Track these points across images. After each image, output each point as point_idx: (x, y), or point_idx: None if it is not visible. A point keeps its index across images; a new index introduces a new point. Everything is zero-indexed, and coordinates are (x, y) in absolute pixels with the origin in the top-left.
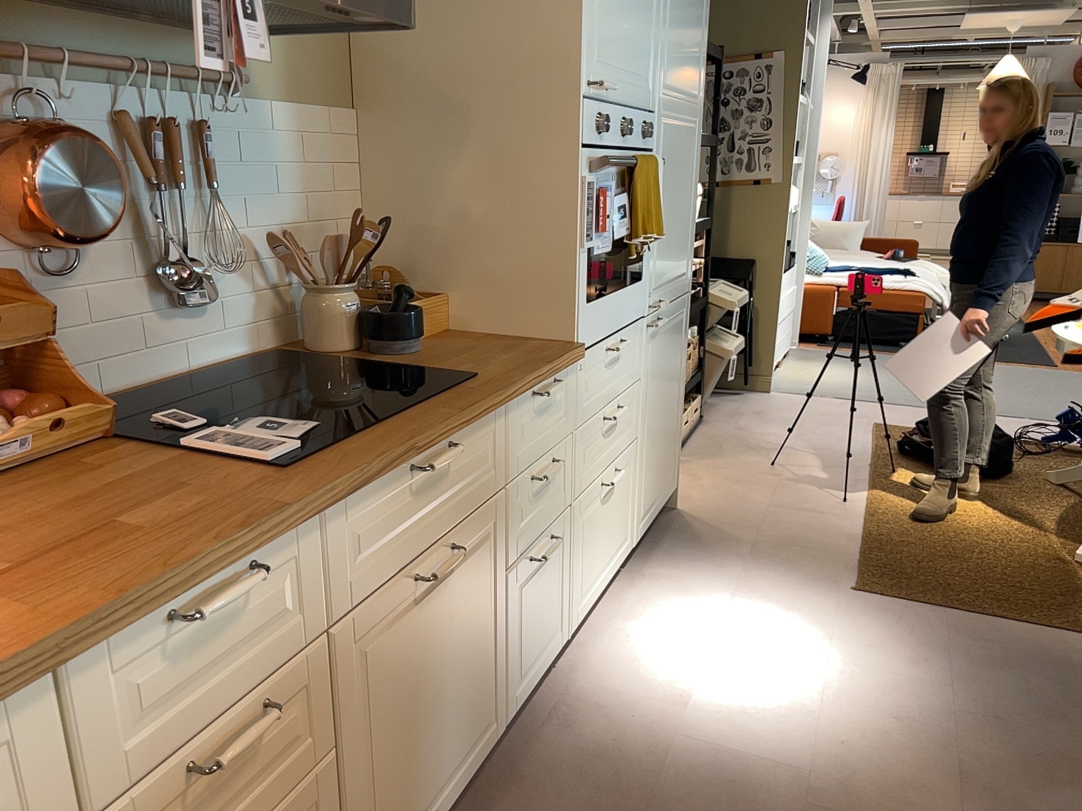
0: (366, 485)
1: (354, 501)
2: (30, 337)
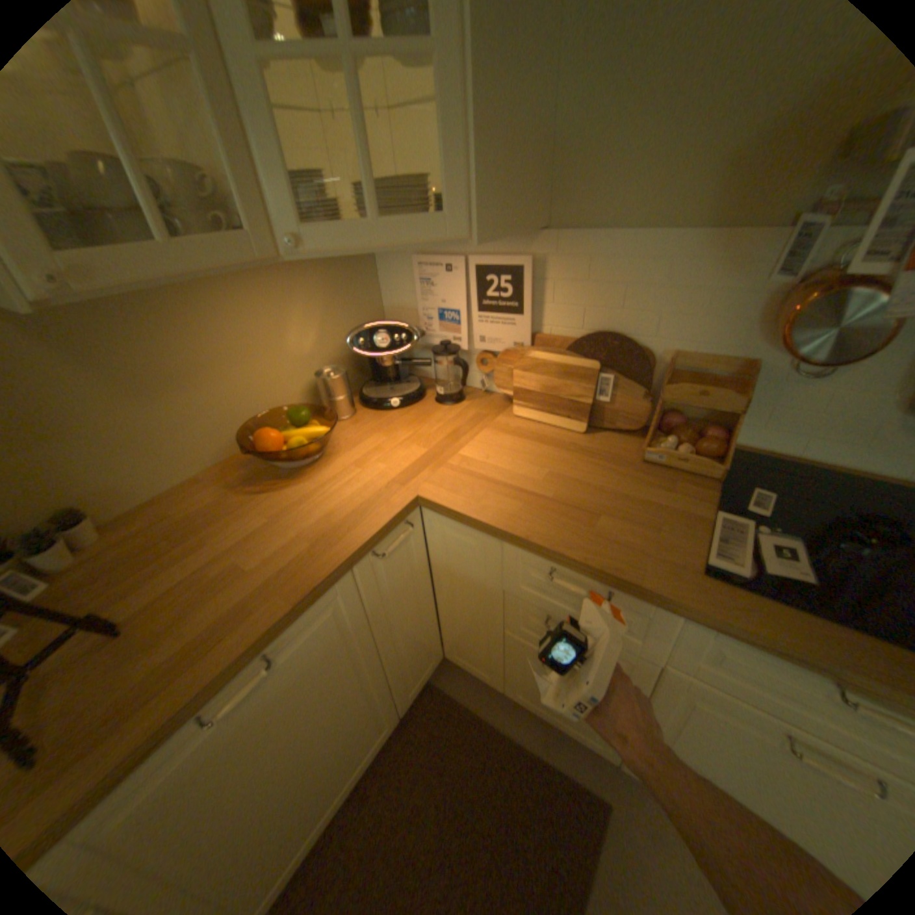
0: (752, 643)
1: (742, 642)
2: (731, 408)
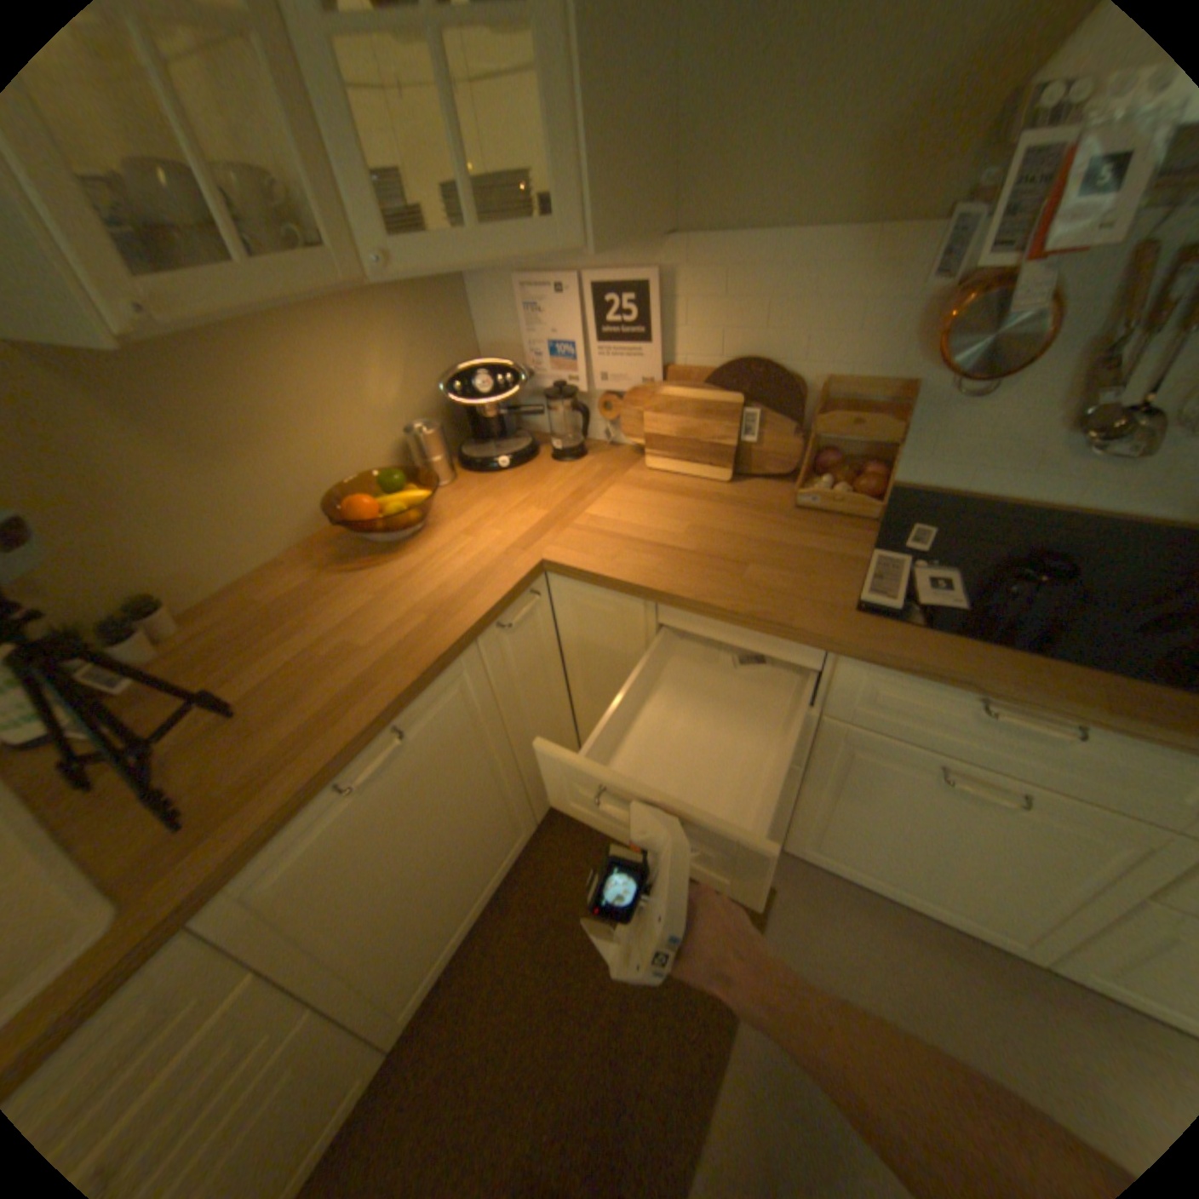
0: (900, 670)
1: (892, 673)
2: (889, 438)
